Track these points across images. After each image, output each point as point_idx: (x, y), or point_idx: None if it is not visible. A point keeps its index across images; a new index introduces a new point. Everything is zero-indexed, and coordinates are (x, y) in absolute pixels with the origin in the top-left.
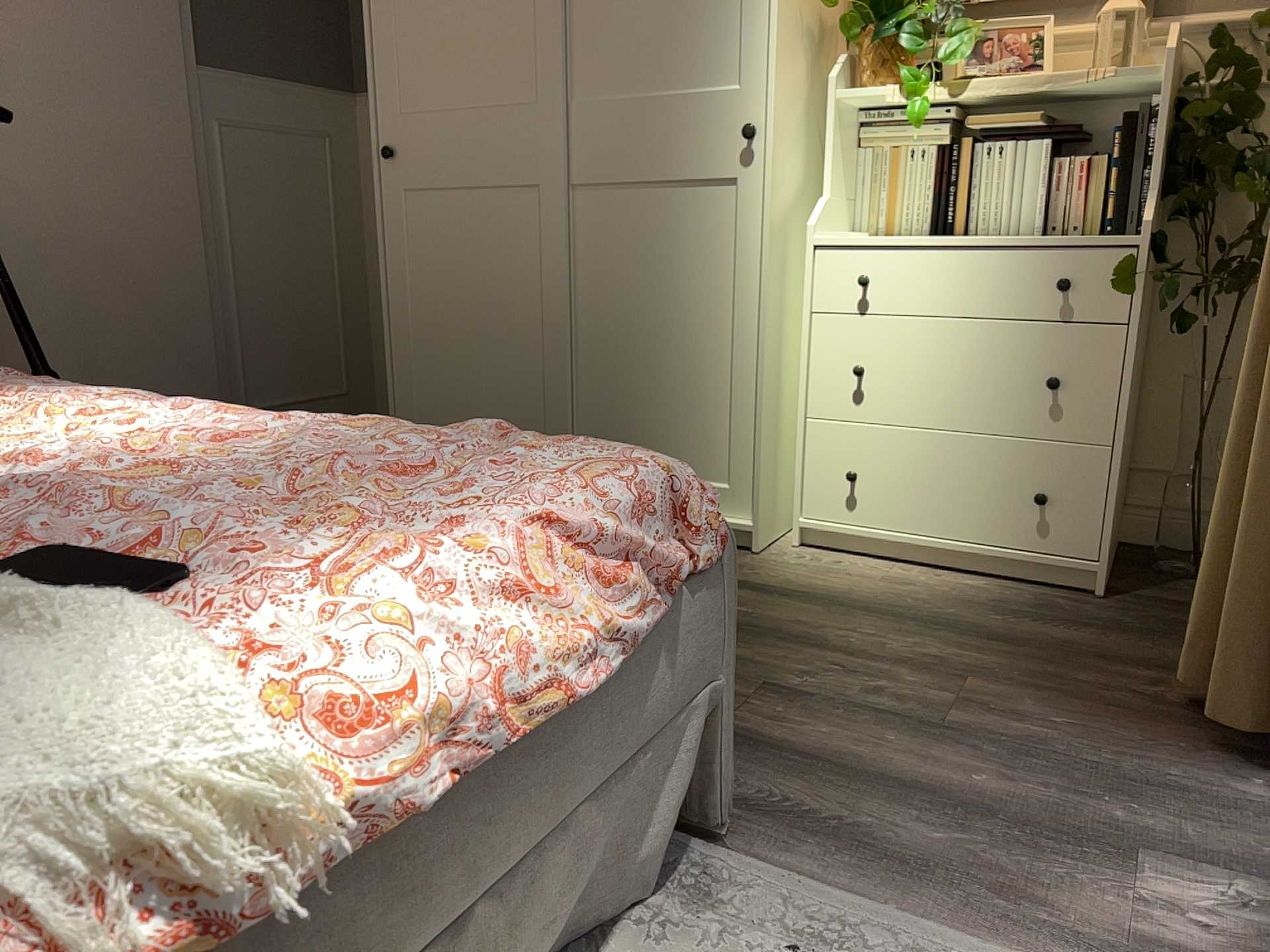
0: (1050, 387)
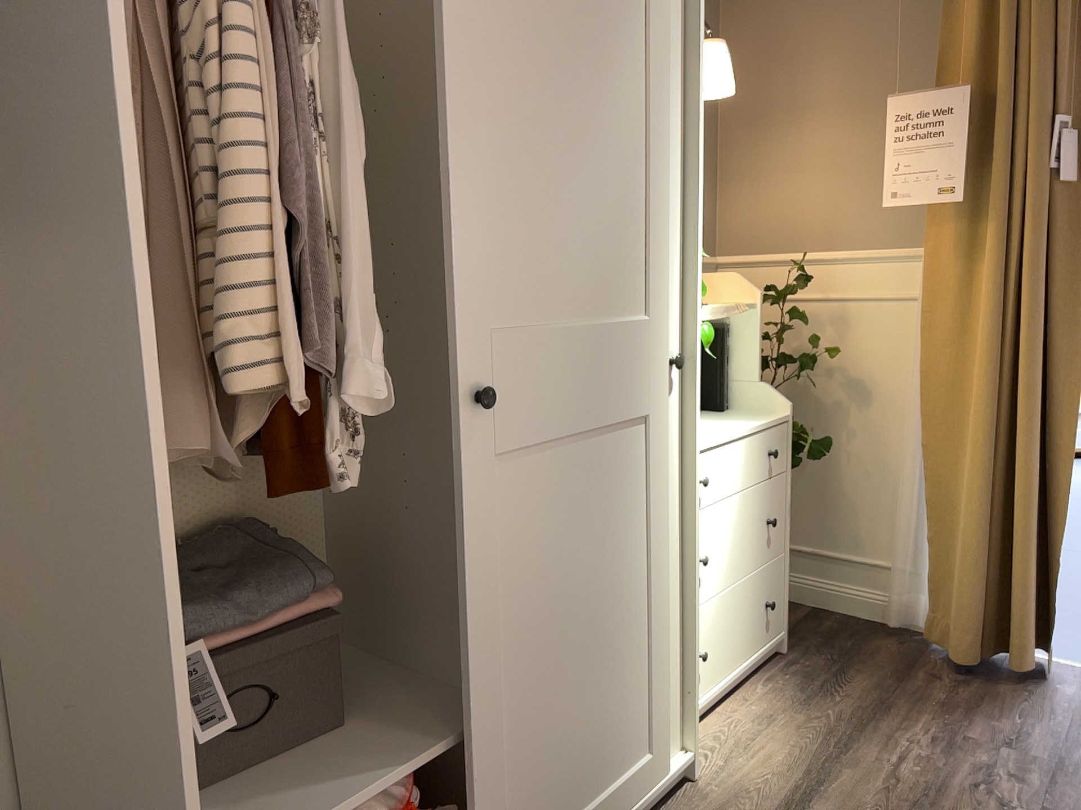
0: (776, 525)
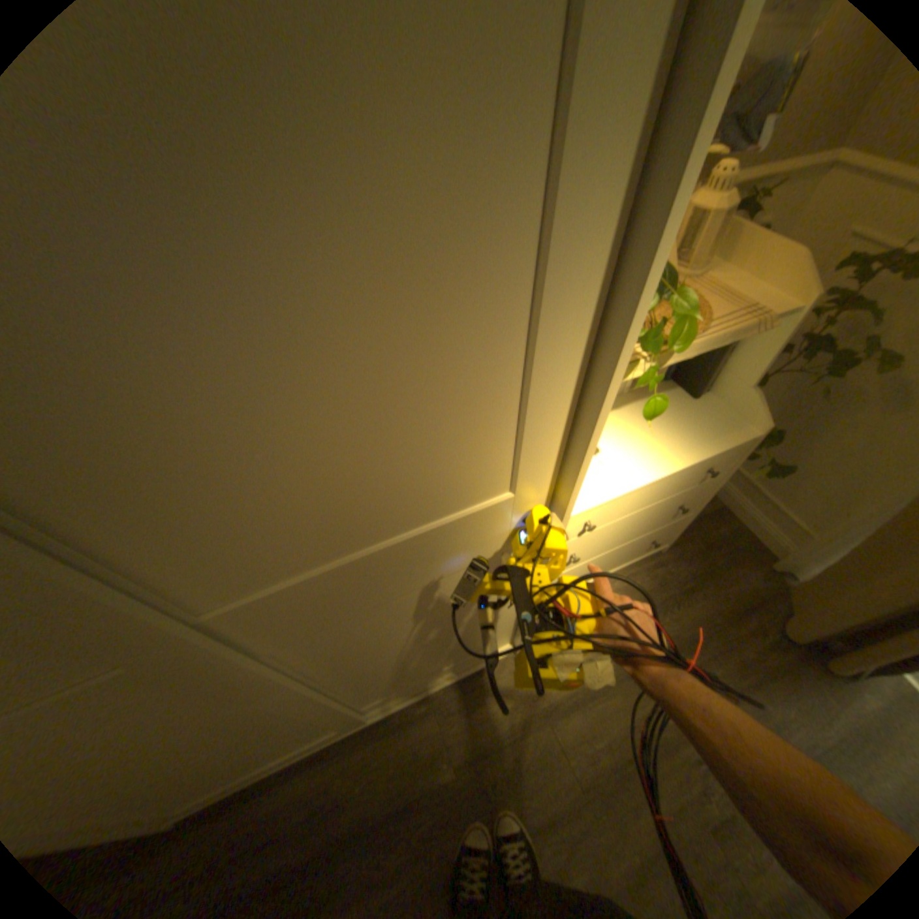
0: (682, 513)
